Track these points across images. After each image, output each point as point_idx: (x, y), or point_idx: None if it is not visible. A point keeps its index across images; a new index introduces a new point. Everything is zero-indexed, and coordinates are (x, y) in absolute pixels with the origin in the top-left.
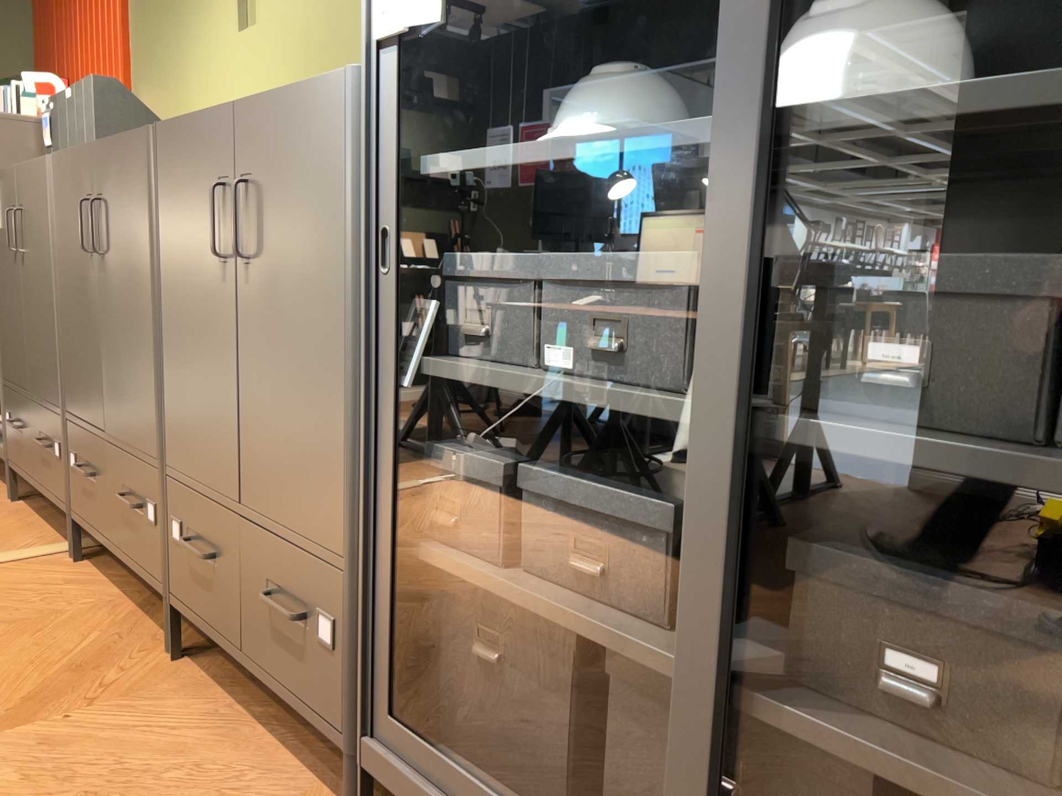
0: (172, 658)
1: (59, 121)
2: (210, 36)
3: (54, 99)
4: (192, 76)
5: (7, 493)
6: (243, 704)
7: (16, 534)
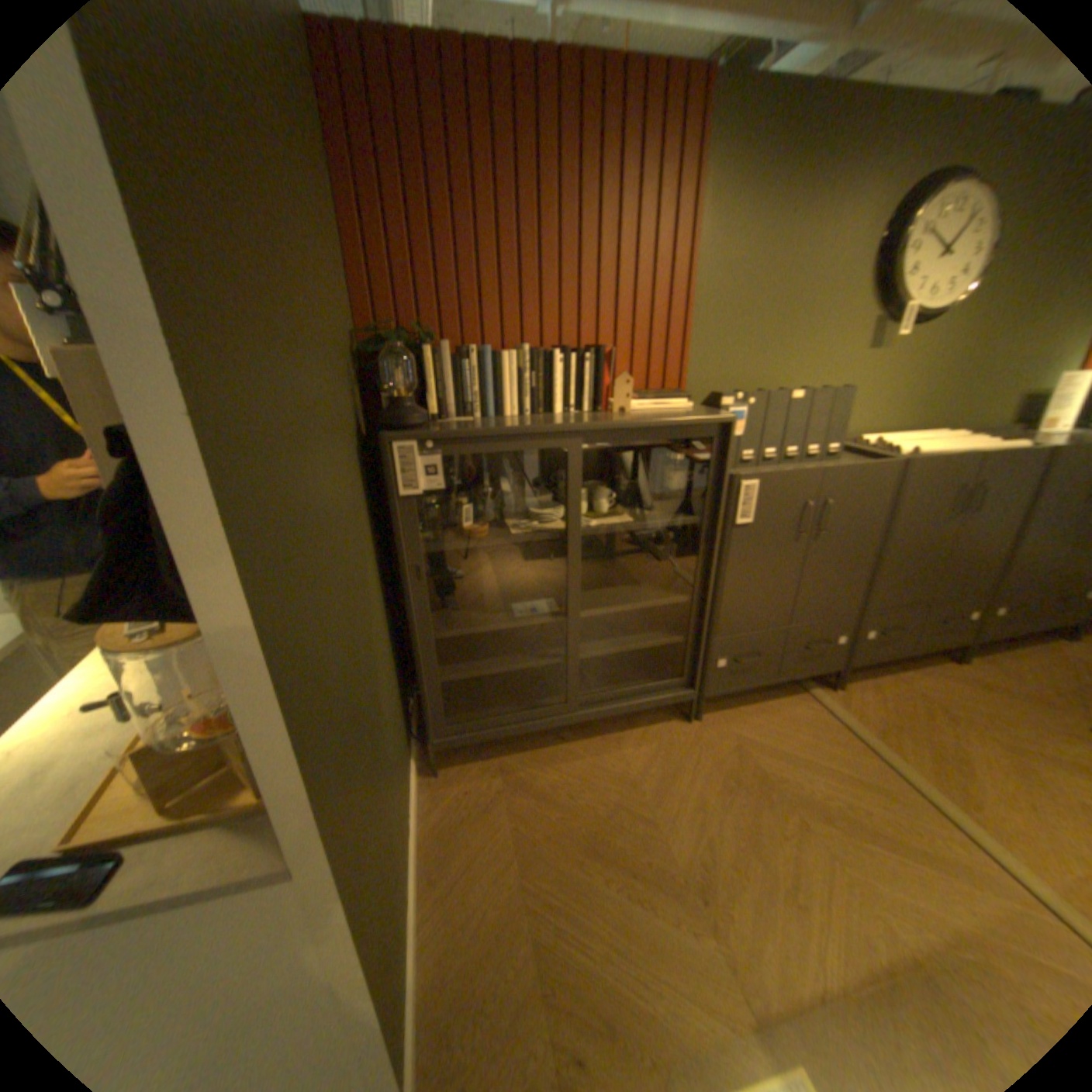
0: (969, 664)
1: (764, 414)
2: (833, 342)
3: (755, 393)
4: (800, 366)
5: (671, 726)
6: (998, 653)
7: (785, 716)
